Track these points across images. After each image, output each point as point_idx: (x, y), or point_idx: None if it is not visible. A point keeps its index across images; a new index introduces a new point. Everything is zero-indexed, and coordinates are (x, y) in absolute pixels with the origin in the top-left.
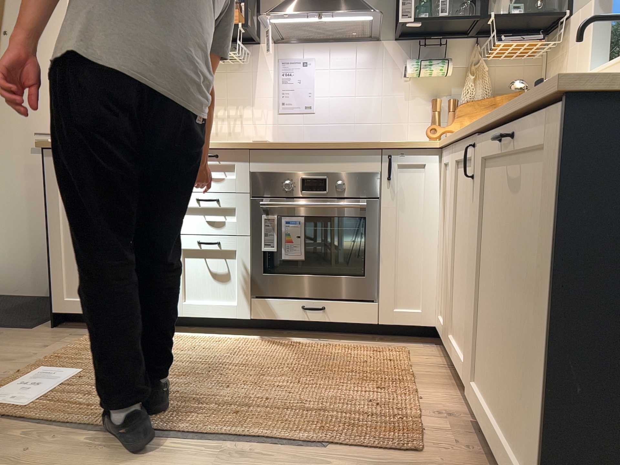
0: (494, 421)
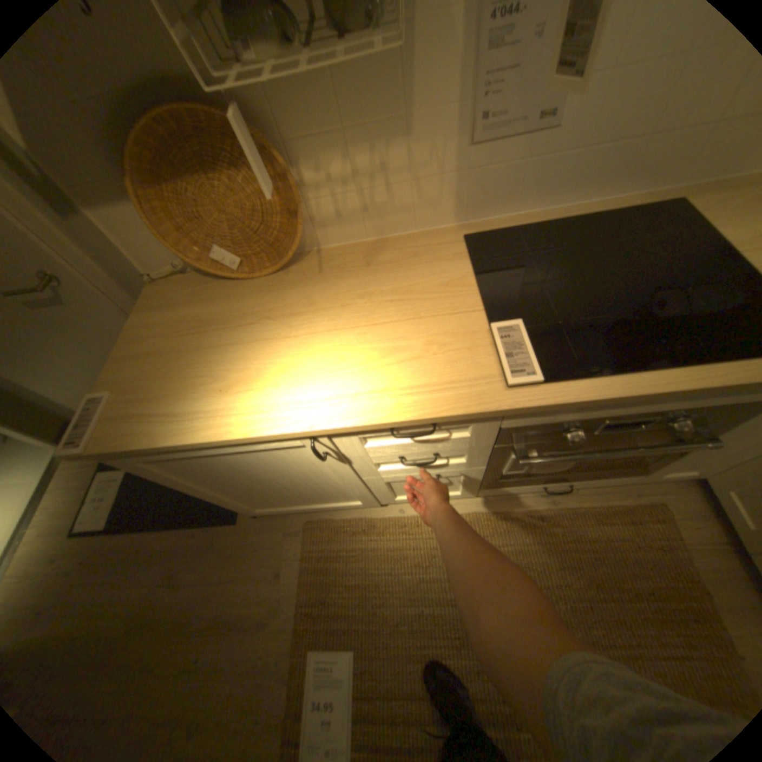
0: None
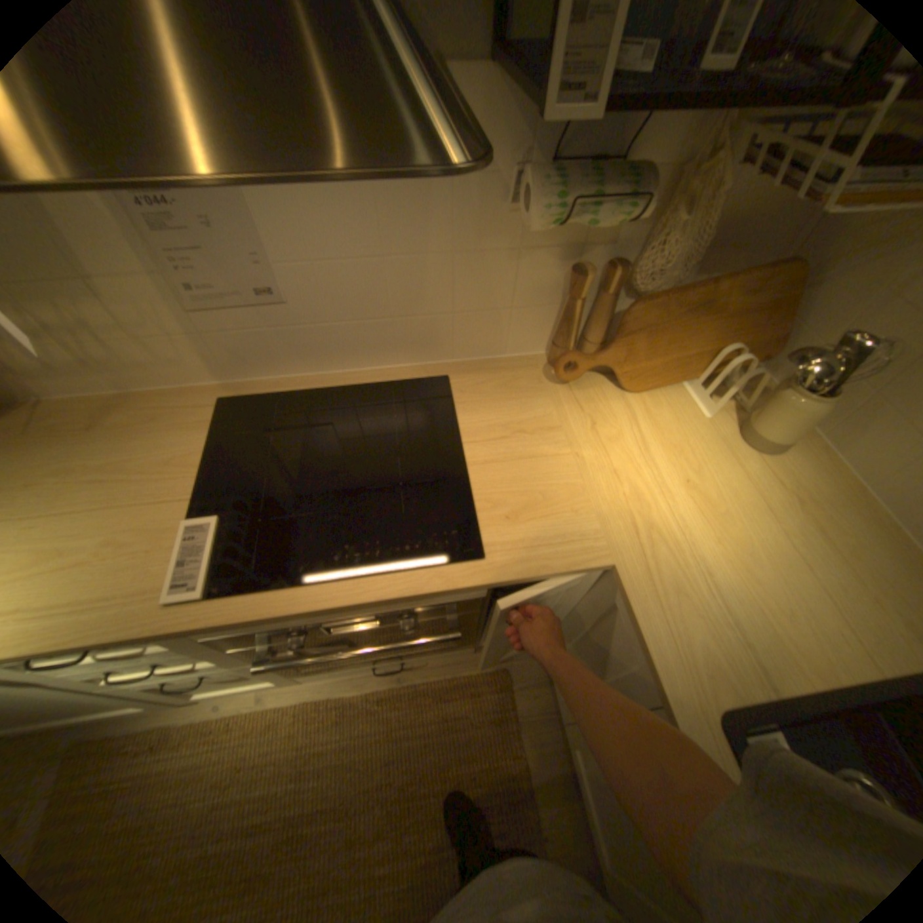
0: None
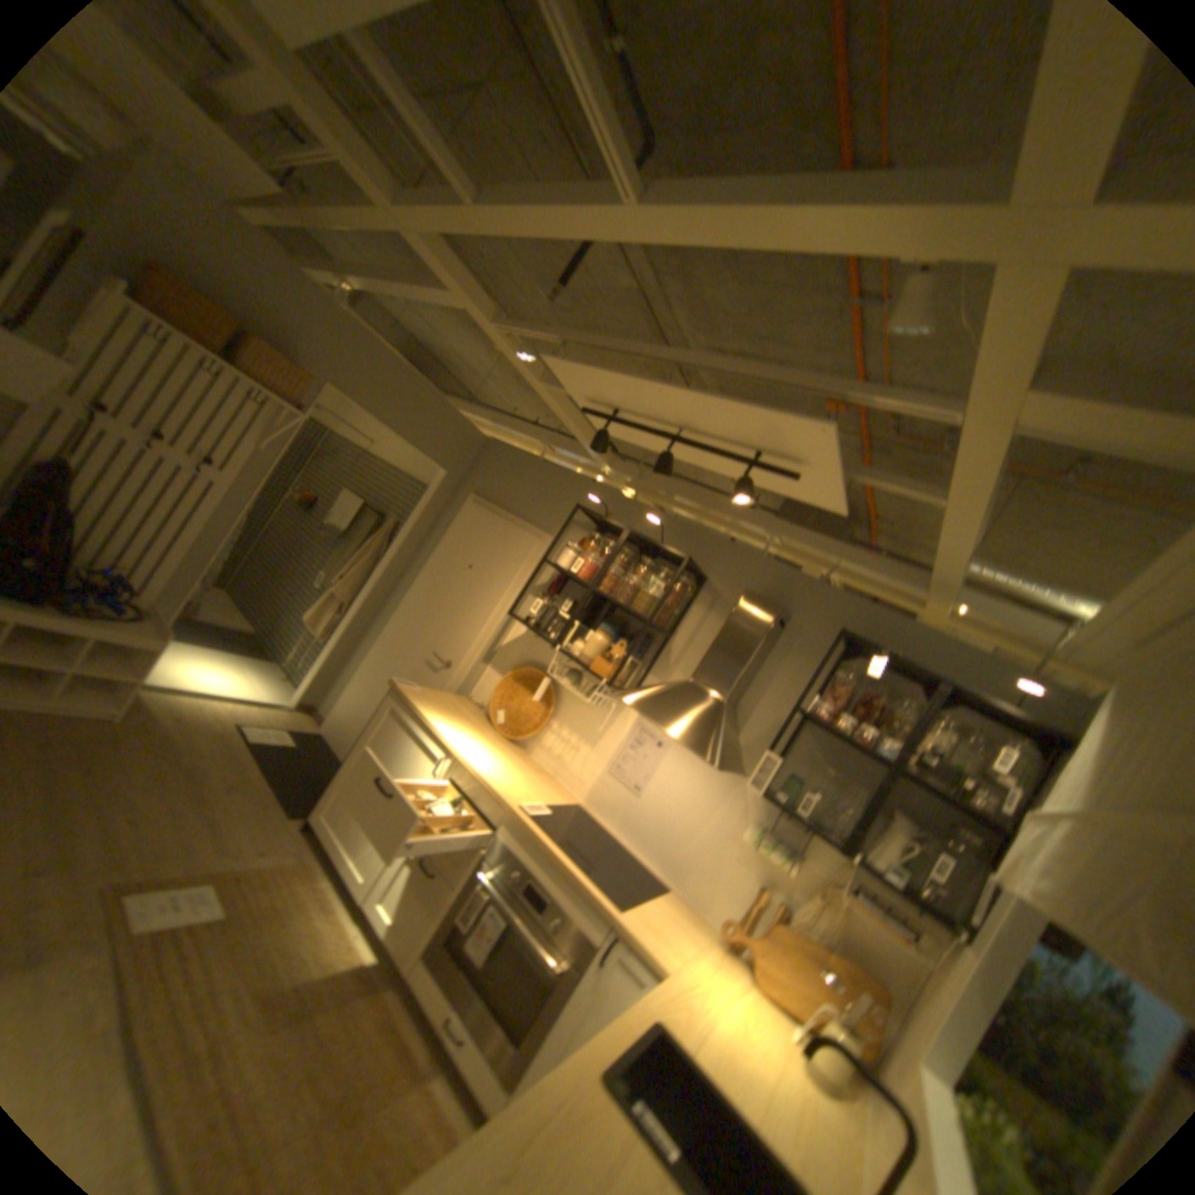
0: None
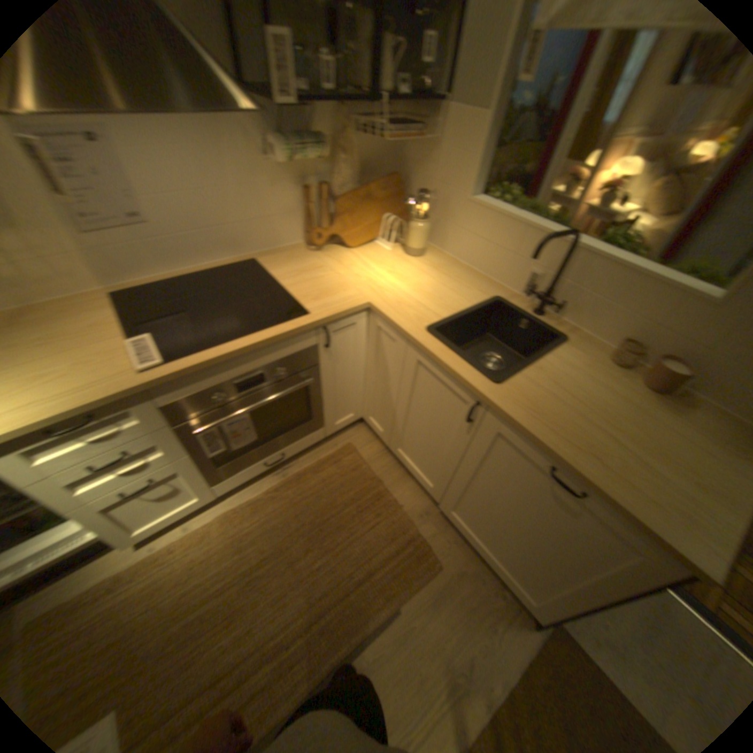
0: (478, 545)
